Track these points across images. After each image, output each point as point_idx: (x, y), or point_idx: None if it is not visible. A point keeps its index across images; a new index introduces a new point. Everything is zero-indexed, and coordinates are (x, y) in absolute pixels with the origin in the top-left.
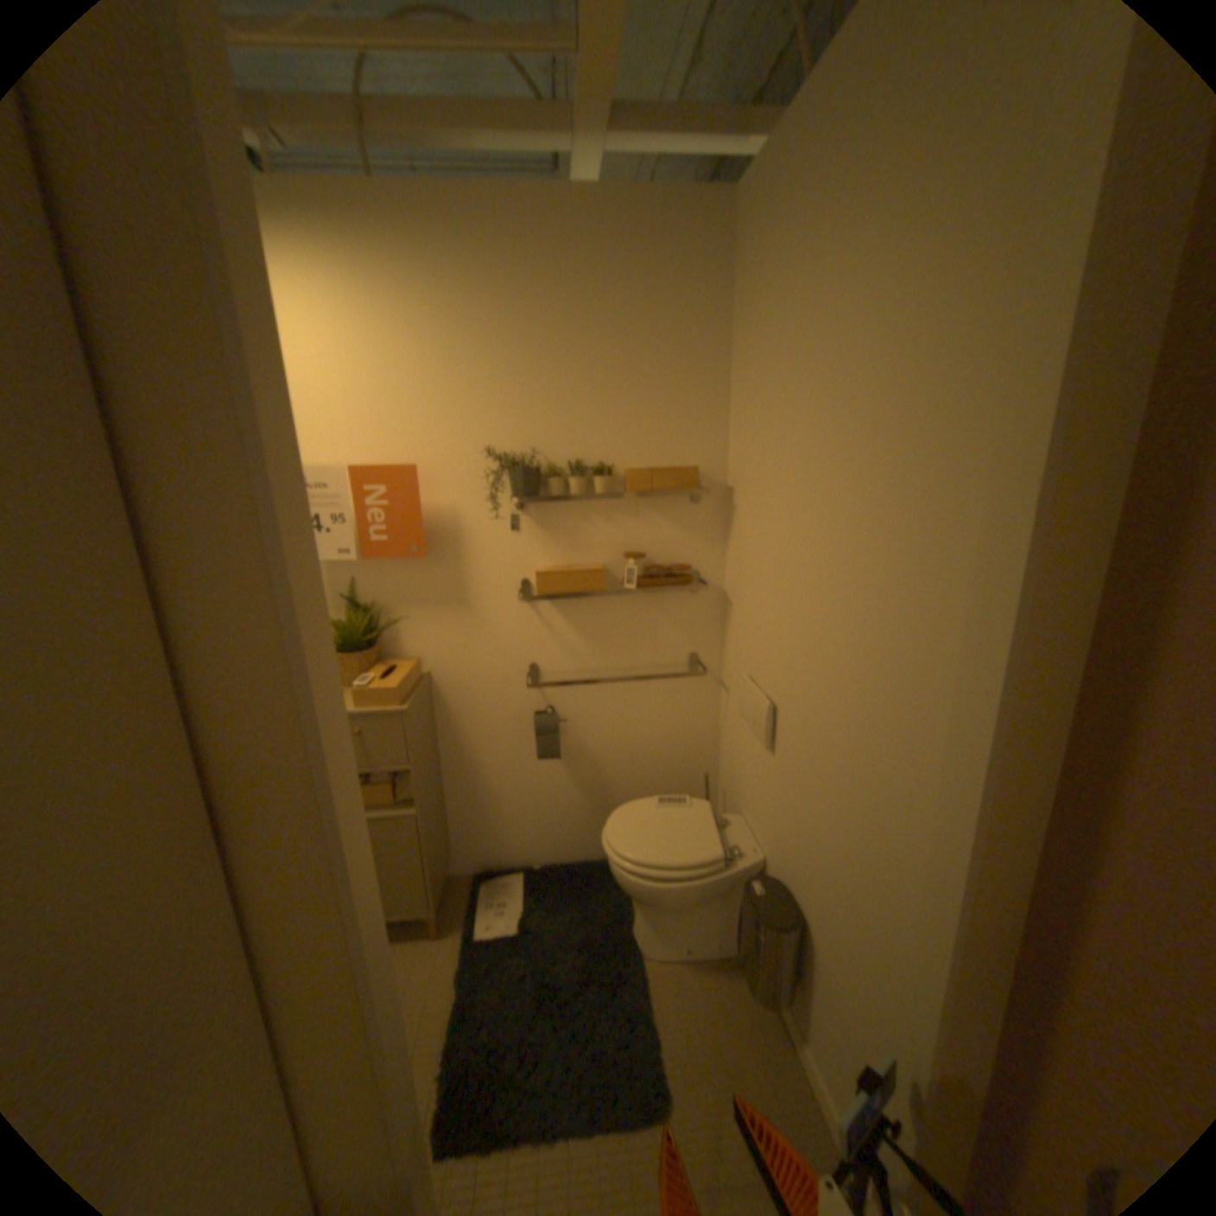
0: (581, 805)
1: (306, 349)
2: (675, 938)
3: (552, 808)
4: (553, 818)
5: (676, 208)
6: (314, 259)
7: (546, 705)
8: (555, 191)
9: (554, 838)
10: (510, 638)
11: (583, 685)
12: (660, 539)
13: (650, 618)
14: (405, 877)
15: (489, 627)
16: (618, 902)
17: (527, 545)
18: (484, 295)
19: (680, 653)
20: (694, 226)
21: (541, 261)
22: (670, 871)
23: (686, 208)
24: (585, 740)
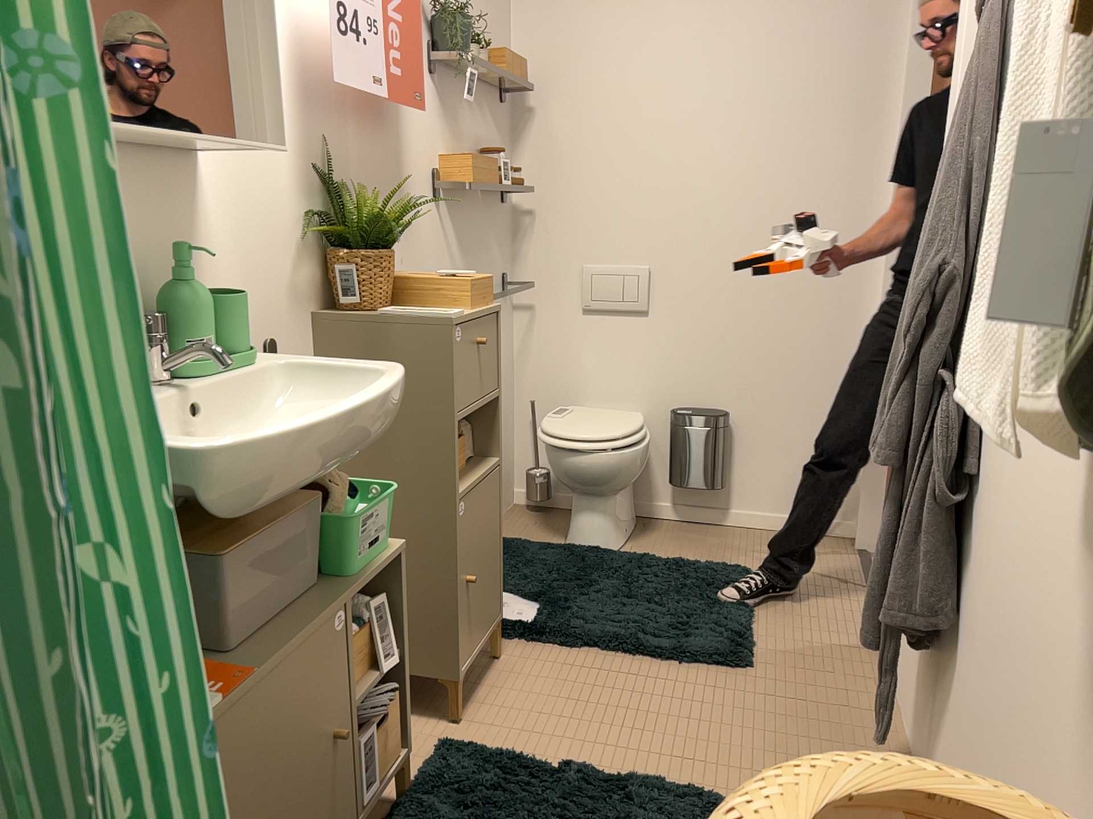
0: None
1: None
2: (622, 522)
3: None
4: None
5: None
6: None
7: None
8: None
9: None
10: (429, 254)
11: None
12: (491, 145)
13: (489, 234)
14: (494, 563)
15: (418, 237)
16: (548, 546)
17: (437, 130)
18: None
19: (501, 275)
20: None
21: None
22: (643, 431)
23: None
24: None
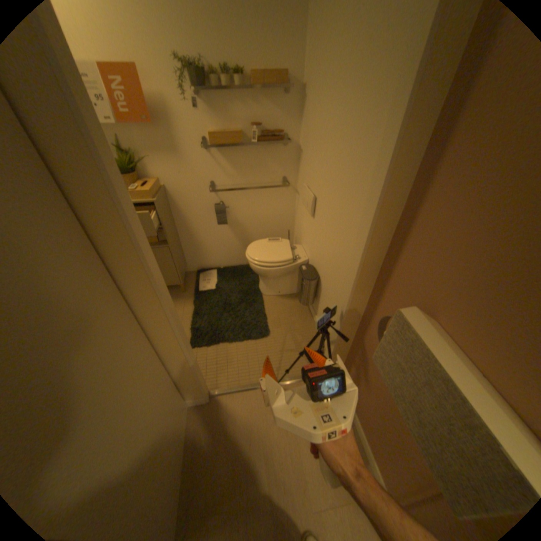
0: (238, 244)
1: None
2: (274, 288)
3: (226, 245)
4: (227, 249)
5: None
6: None
7: (220, 202)
8: None
9: (228, 257)
10: (200, 169)
11: (235, 192)
12: (269, 115)
13: (265, 159)
14: (169, 270)
15: (189, 163)
16: (253, 278)
17: (202, 117)
18: None
19: (279, 176)
20: None
21: None
22: (272, 264)
23: None
24: (238, 217)
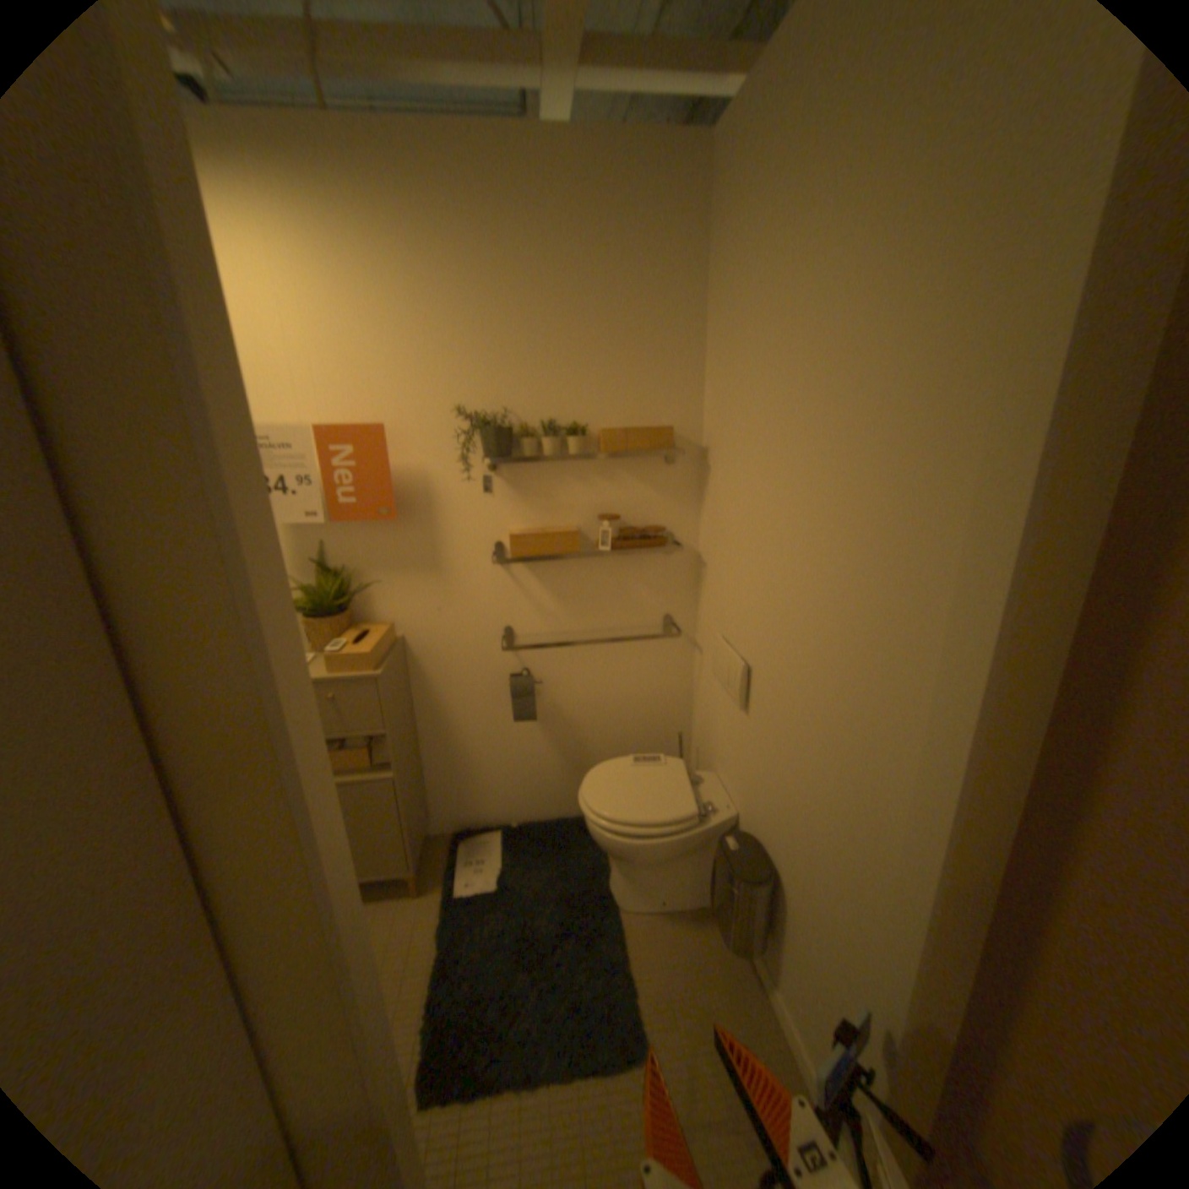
0: (557, 765)
1: (263, 300)
2: (650, 891)
3: (529, 768)
4: (530, 777)
5: (650, 152)
6: (268, 203)
7: (522, 668)
8: (524, 131)
9: (531, 797)
10: (484, 602)
11: (558, 647)
12: (634, 500)
13: (624, 580)
14: (384, 839)
15: (462, 590)
16: (594, 857)
17: (500, 507)
18: (451, 244)
19: (655, 614)
20: (669, 172)
21: (511, 208)
22: (646, 828)
23: (661, 152)
24: (561, 702)
